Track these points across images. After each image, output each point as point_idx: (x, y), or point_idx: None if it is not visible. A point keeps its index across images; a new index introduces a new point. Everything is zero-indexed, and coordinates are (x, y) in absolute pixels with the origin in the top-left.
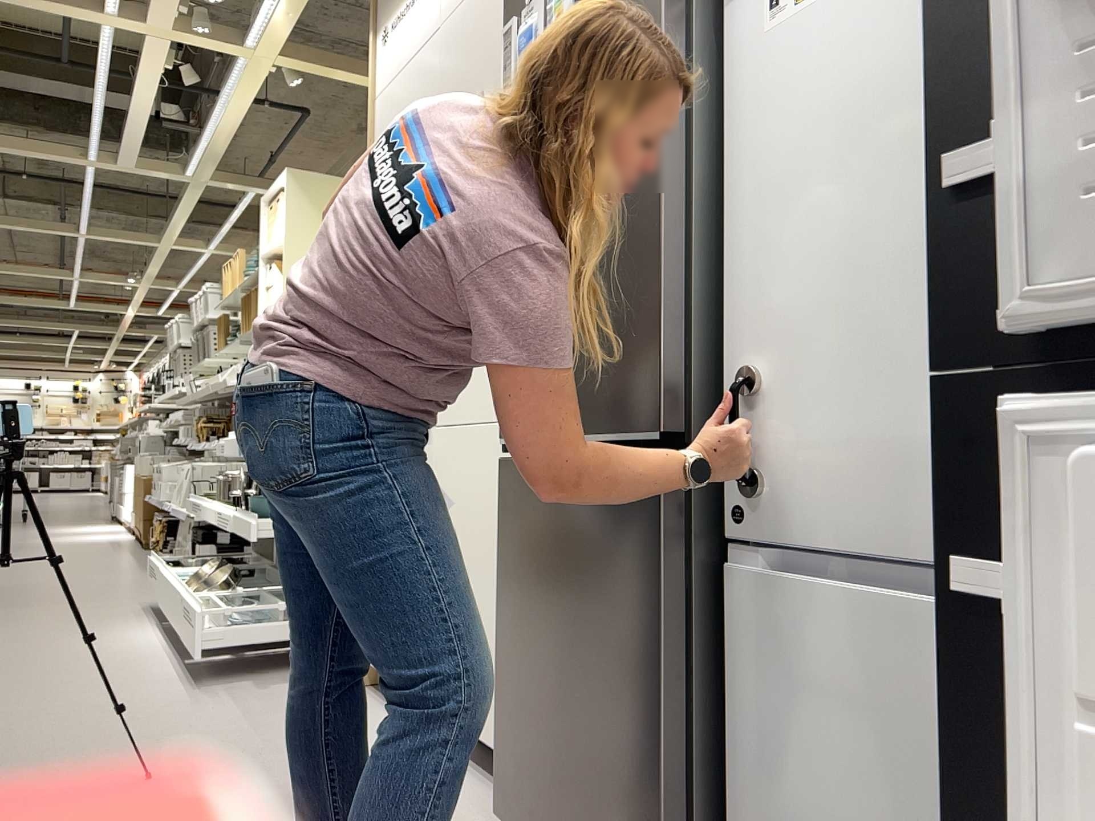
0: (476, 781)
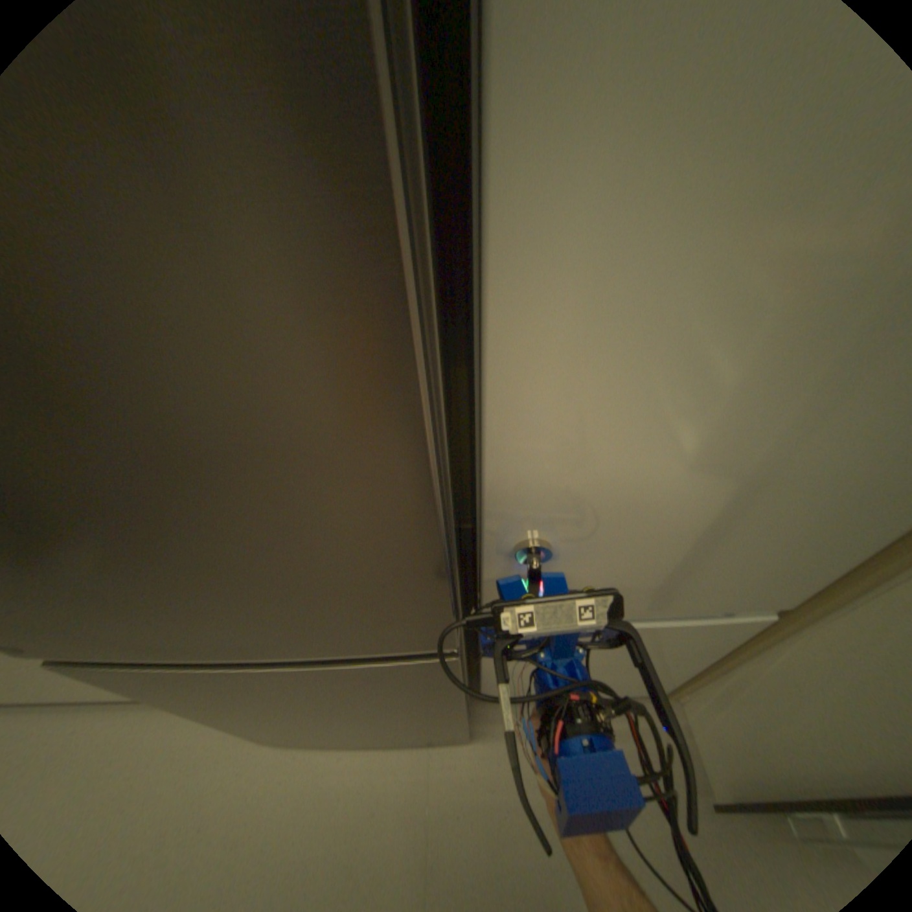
0: None
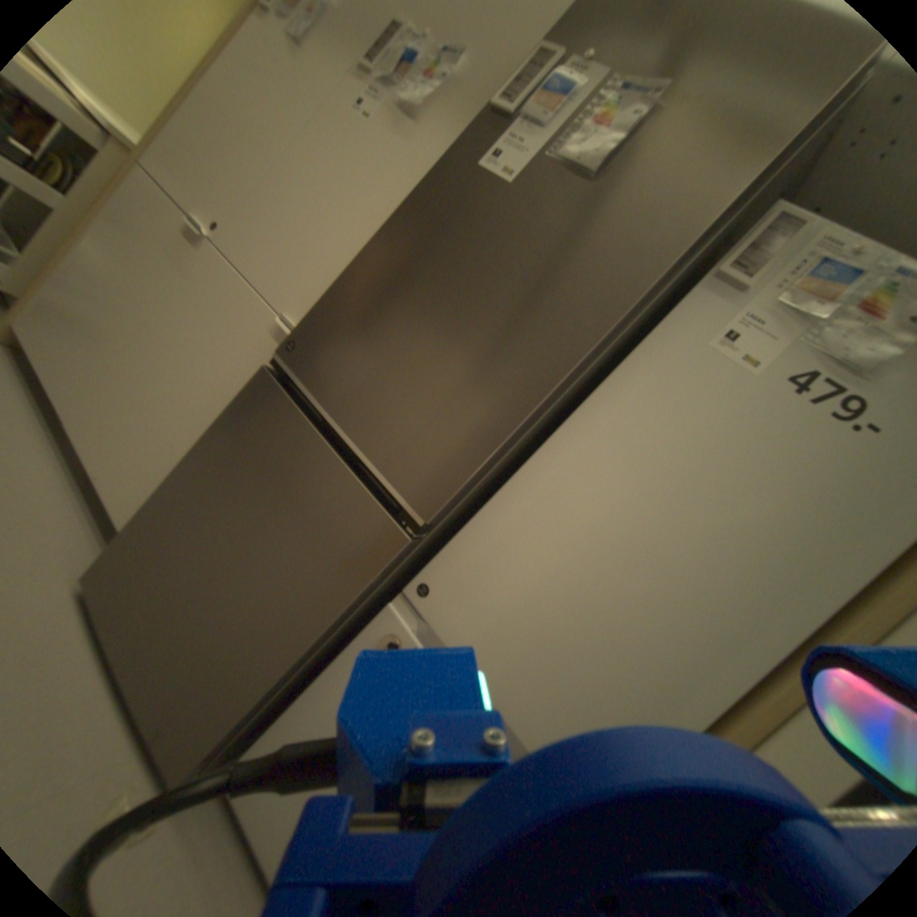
0: (73, 516)
